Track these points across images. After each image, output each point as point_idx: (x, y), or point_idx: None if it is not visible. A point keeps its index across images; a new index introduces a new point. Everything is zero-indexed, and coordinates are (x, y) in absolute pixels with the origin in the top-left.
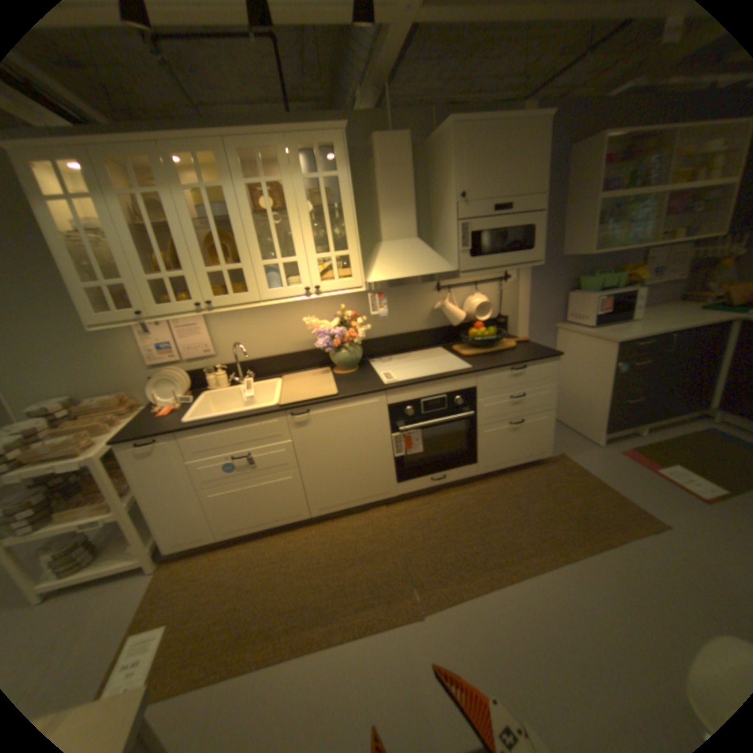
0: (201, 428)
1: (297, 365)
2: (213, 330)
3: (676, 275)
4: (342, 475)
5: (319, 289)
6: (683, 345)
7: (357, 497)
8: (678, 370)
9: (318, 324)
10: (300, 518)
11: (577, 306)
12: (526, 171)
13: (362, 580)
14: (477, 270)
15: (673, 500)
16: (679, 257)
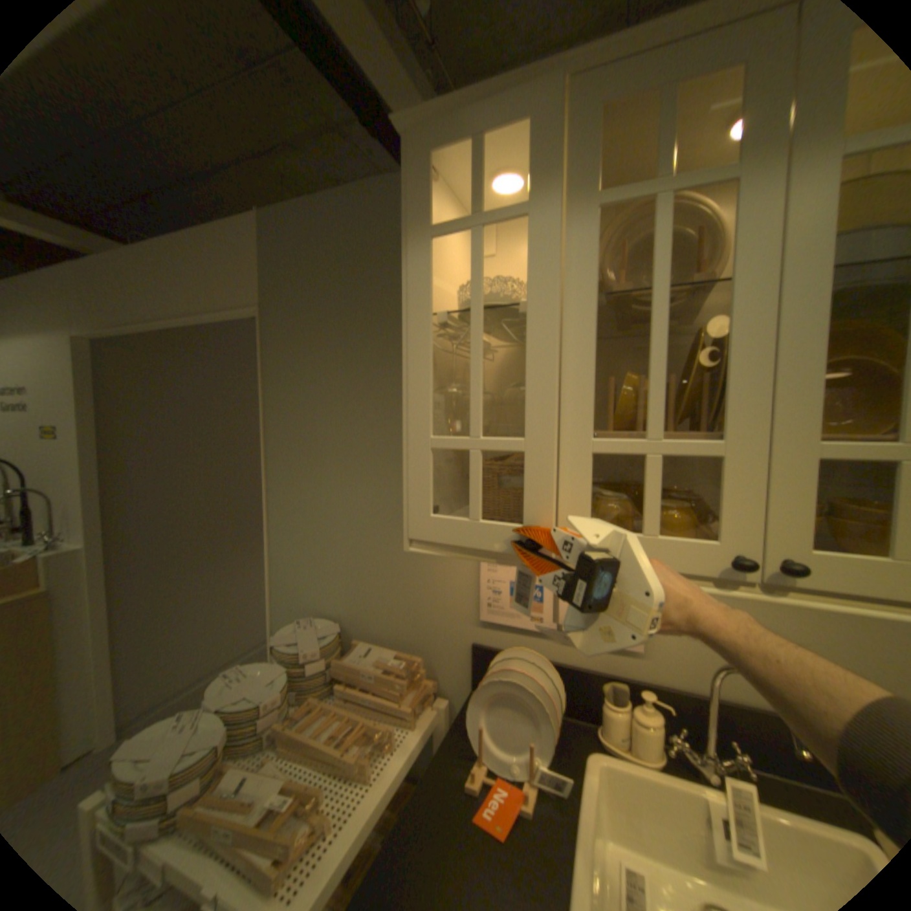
0: None
1: None
2: None
3: None
4: None
5: None
6: None
7: None
8: None
9: None
10: None
11: None
12: None
13: None
14: None
15: None
16: None
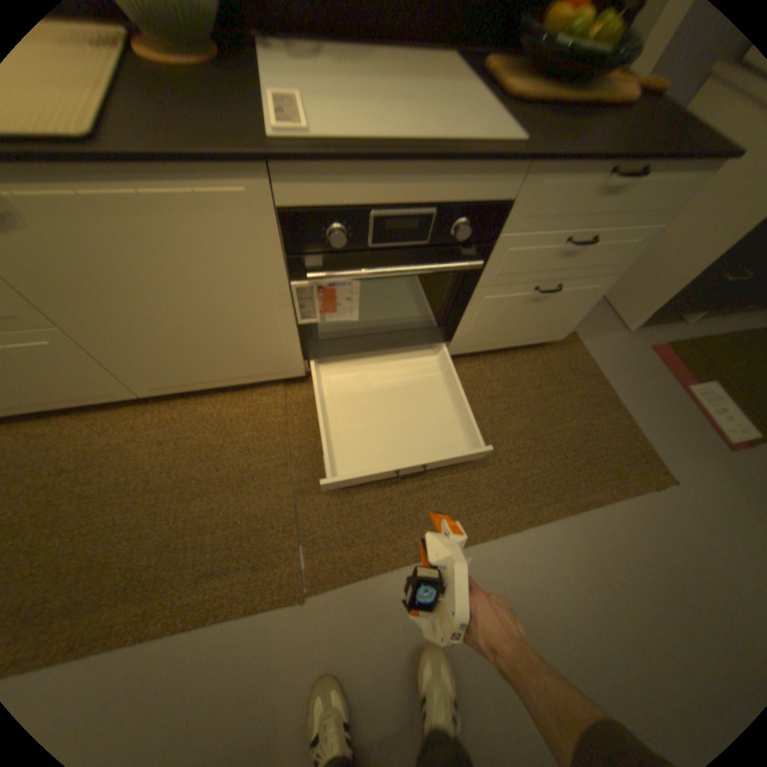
0: None
1: None
2: None
3: None
4: (181, 346)
5: None
6: None
7: (225, 377)
8: None
9: None
10: (113, 399)
11: None
12: None
13: (217, 522)
14: None
15: (692, 437)
16: None
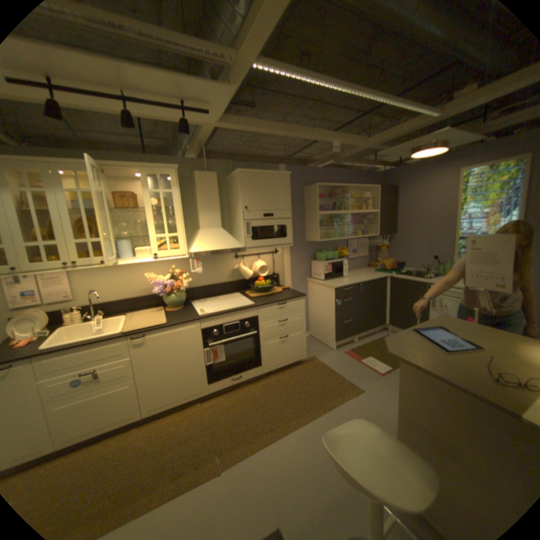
0: (55, 352)
1: (138, 306)
2: (73, 281)
3: (362, 254)
4: (167, 382)
5: (157, 255)
6: (366, 290)
7: (178, 398)
8: (366, 303)
9: (155, 278)
10: (132, 419)
11: (315, 269)
12: (279, 199)
13: (178, 457)
14: (256, 248)
15: (366, 376)
16: (362, 245)
